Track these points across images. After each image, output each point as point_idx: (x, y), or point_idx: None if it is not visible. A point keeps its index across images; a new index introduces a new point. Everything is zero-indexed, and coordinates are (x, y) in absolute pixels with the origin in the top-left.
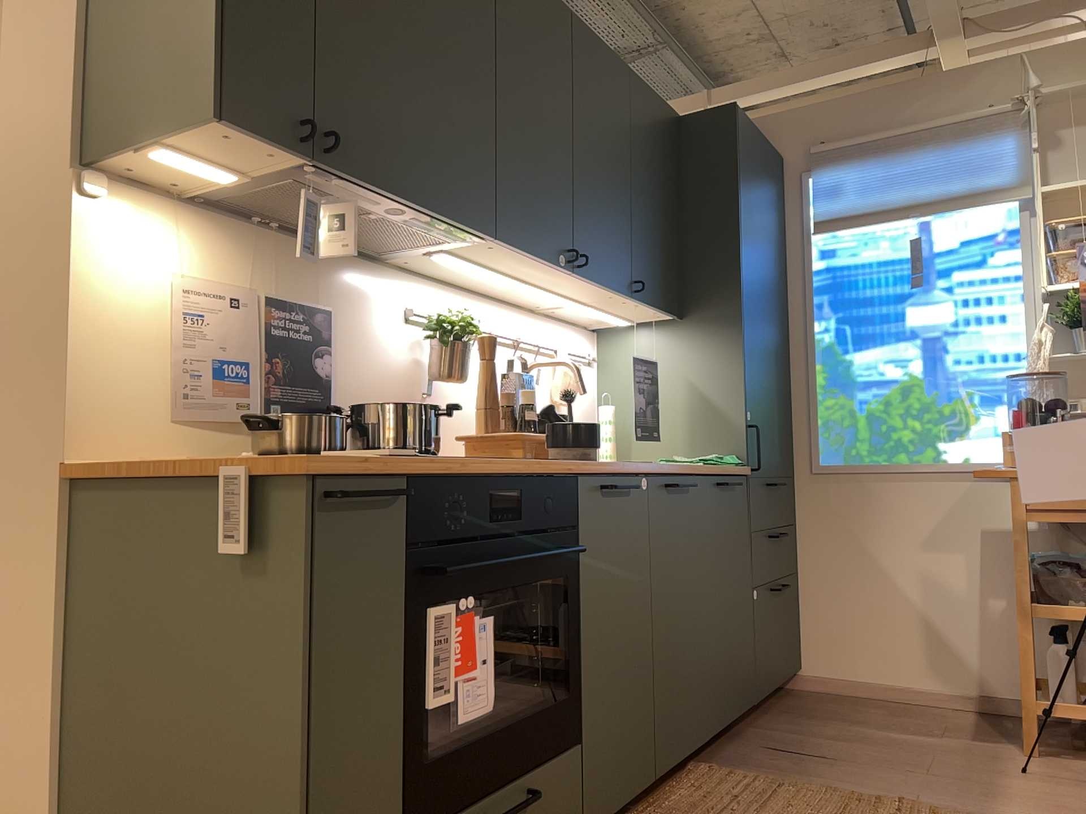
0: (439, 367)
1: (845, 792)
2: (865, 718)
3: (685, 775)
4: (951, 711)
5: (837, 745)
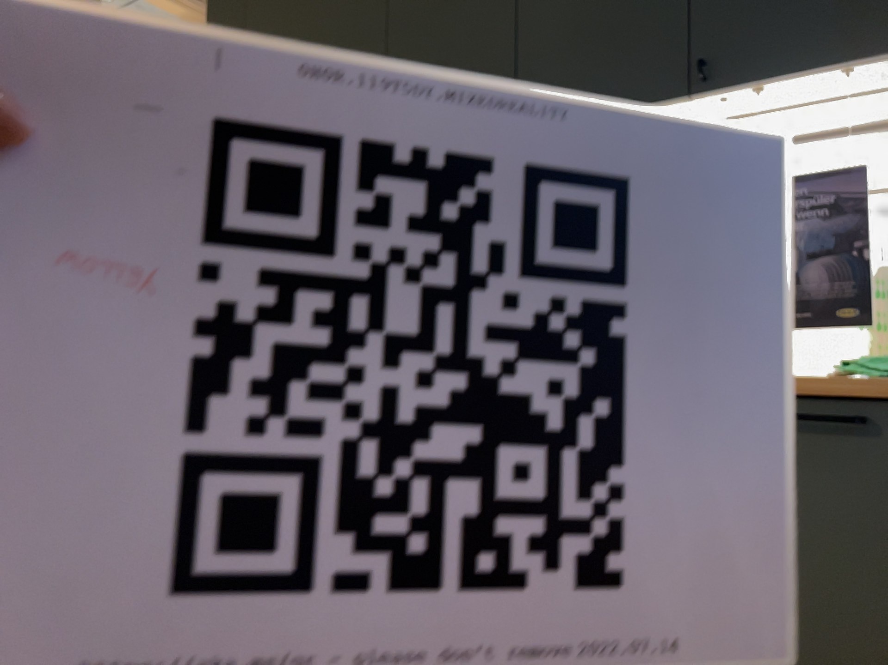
0: None
1: None
2: None
3: None
4: None
5: None
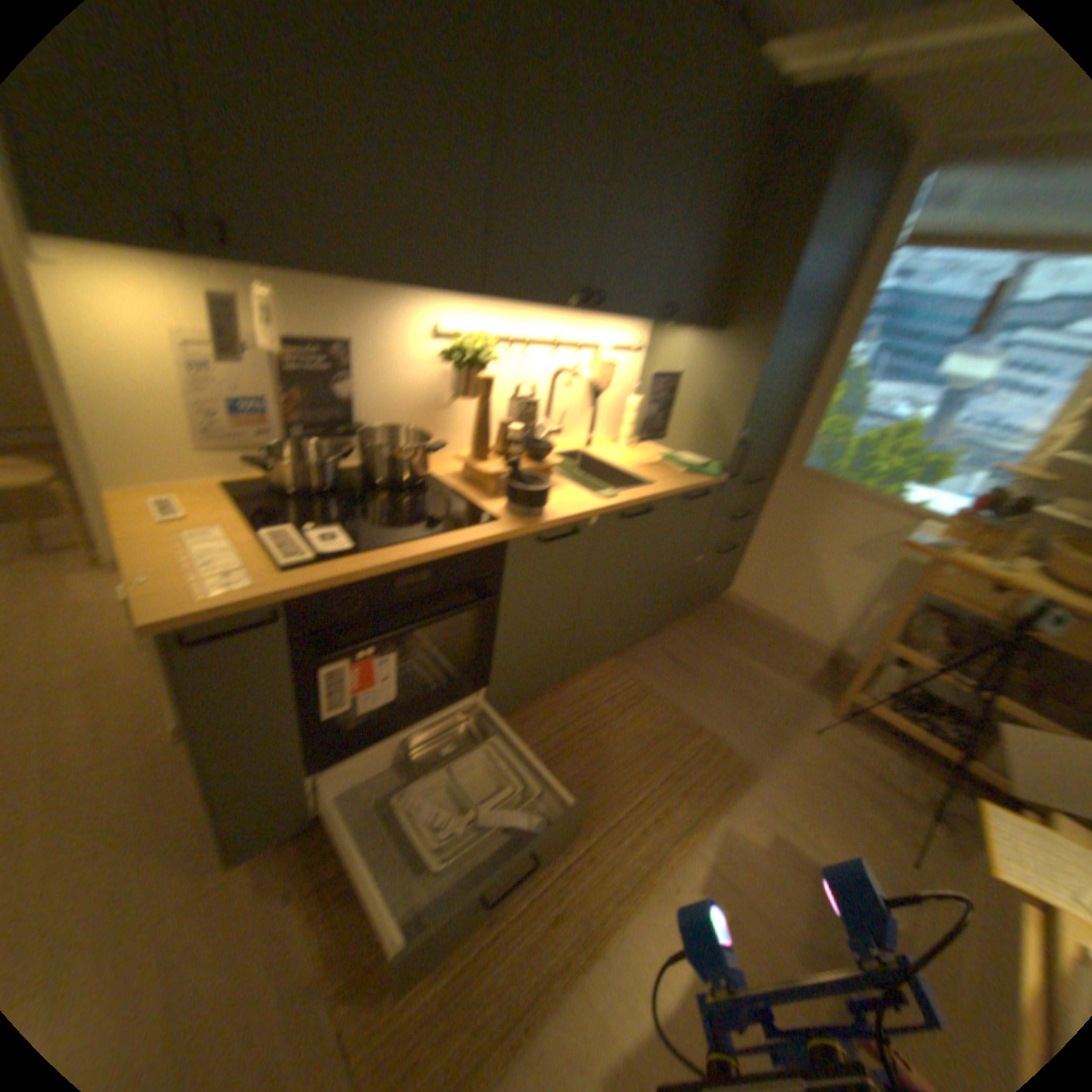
0: (458, 385)
1: (683, 715)
2: (748, 642)
3: (596, 666)
4: (811, 653)
5: (711, 664)
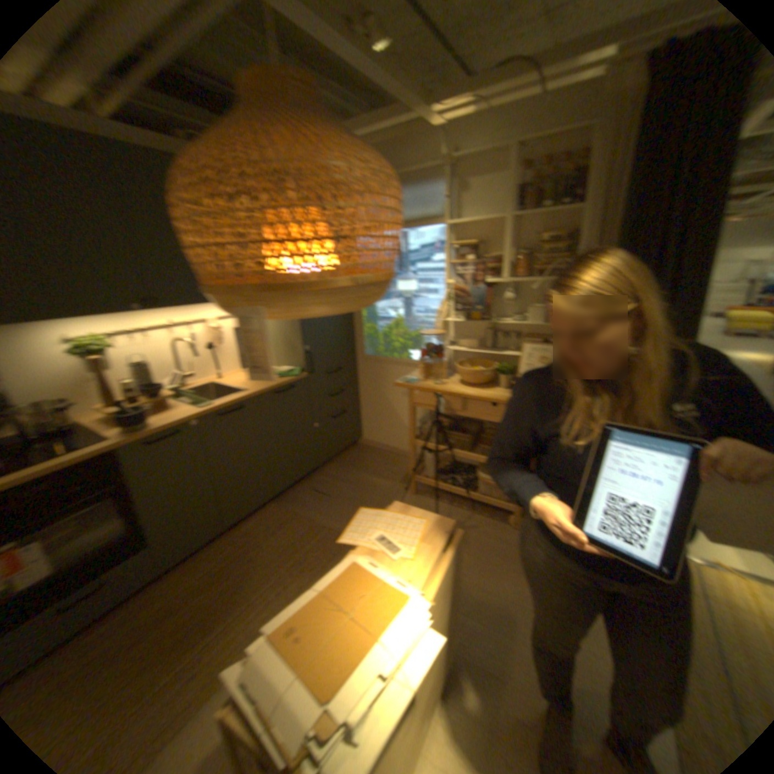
0: (82, 368)
1: (311, 525)
2: (368, 467)
3: (258, 513)
4: (407, 461)
5: (340, 487)
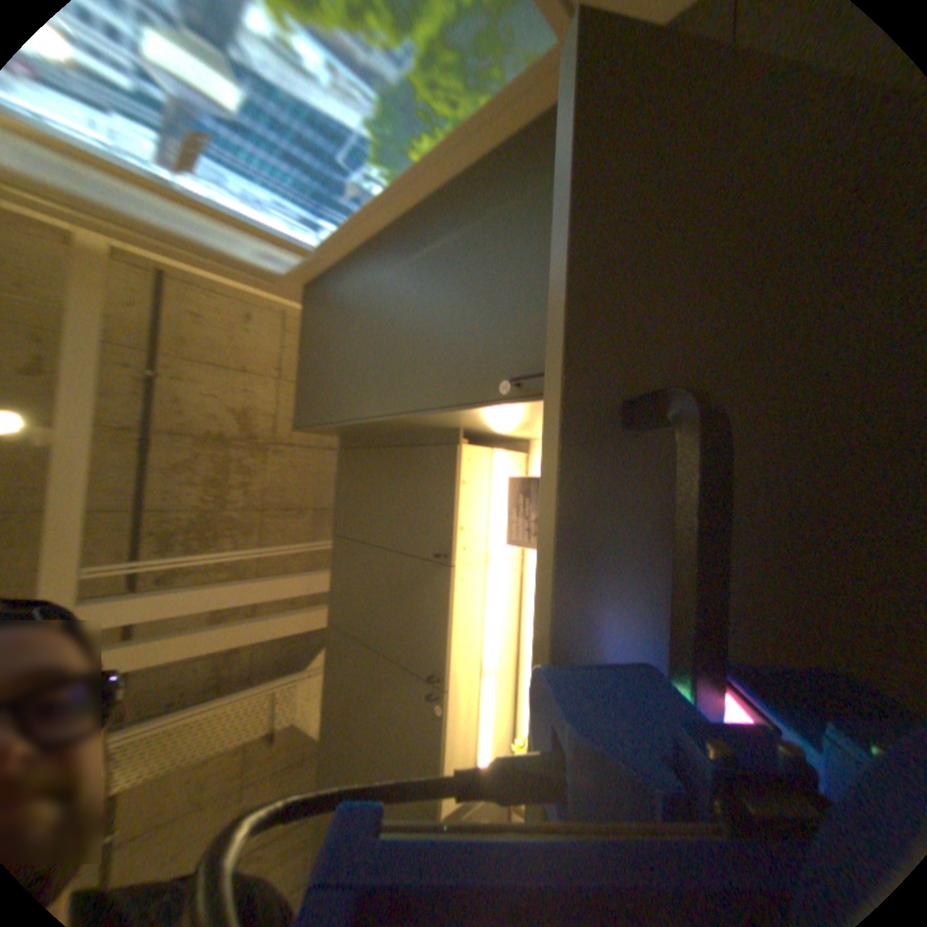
0: None
1: None
2: None
3: None
4: None
5: None
